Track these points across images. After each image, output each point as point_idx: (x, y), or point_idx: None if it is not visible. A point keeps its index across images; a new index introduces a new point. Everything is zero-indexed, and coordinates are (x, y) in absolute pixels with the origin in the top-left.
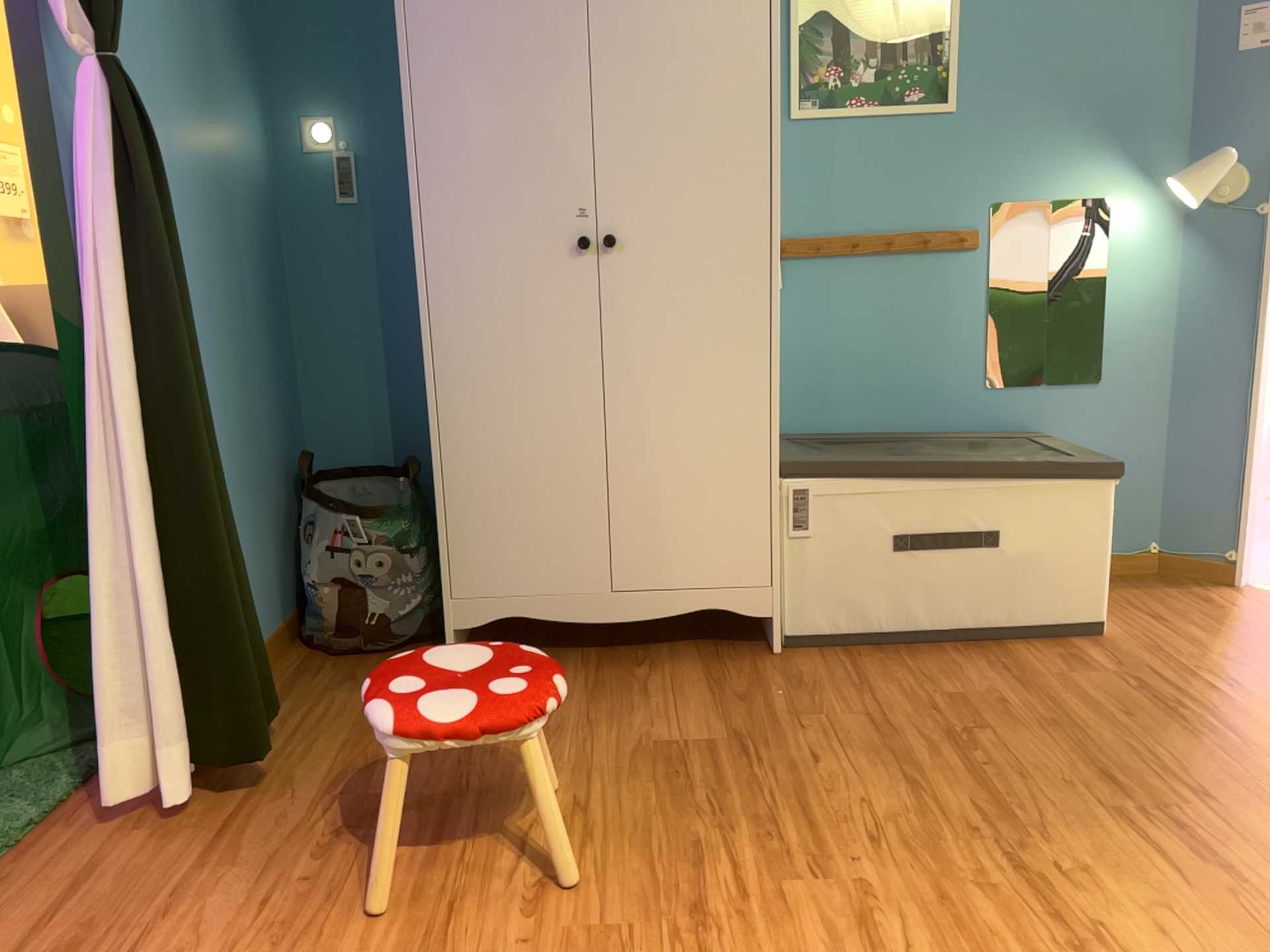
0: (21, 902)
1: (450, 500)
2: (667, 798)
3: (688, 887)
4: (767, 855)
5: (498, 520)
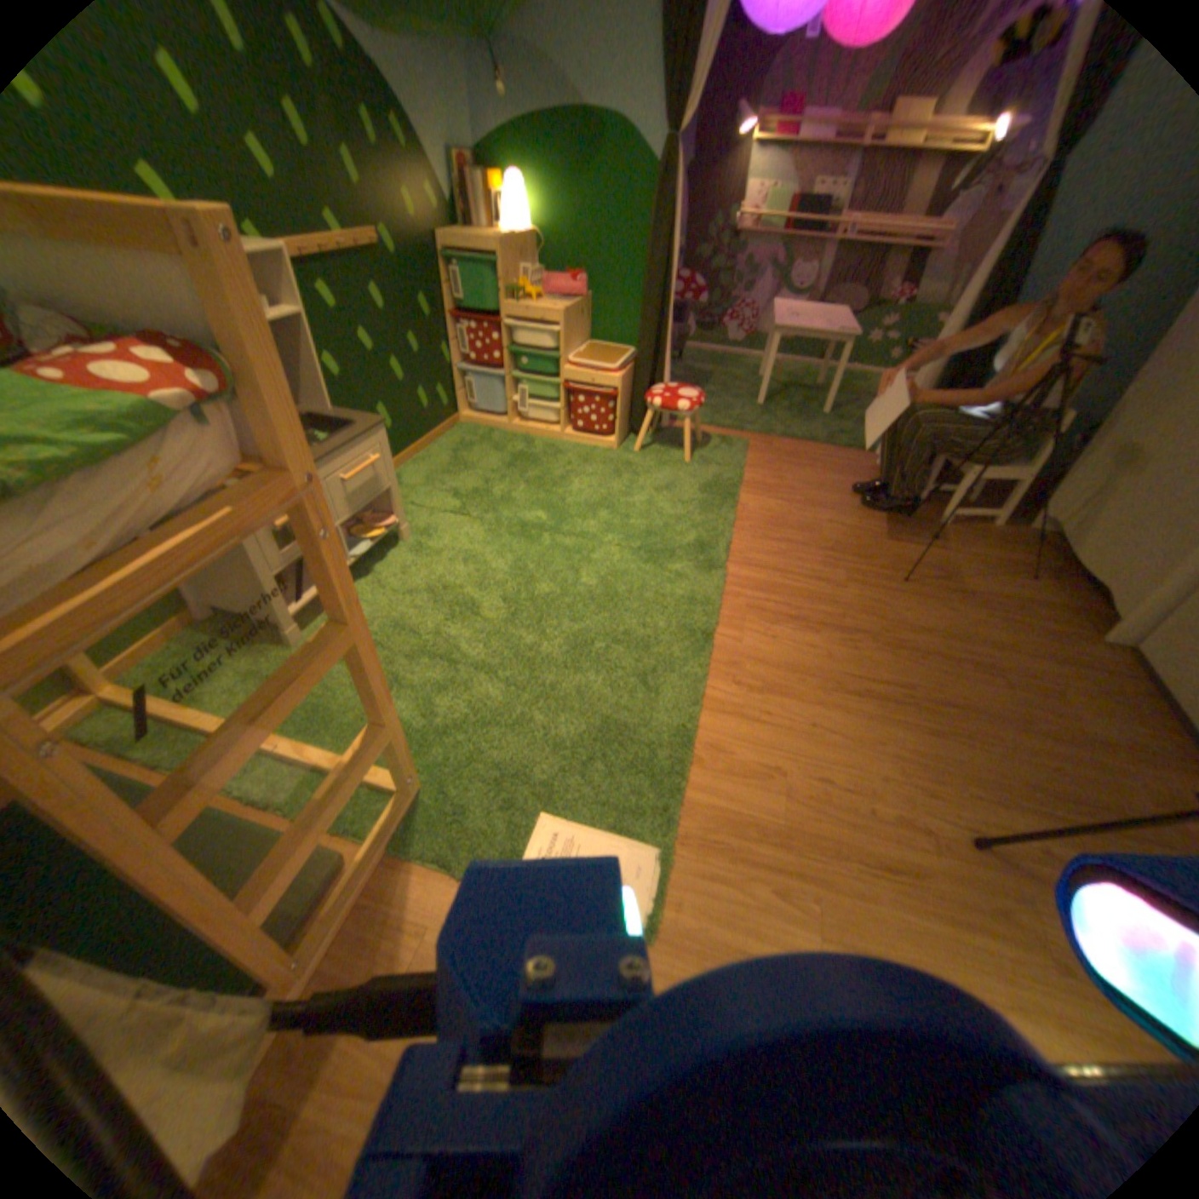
0: (829, 455)
1: (1083, 450)
2: (901, 564)
3: (839, 555)
4: (860, 577)
5: (1086, 472)
